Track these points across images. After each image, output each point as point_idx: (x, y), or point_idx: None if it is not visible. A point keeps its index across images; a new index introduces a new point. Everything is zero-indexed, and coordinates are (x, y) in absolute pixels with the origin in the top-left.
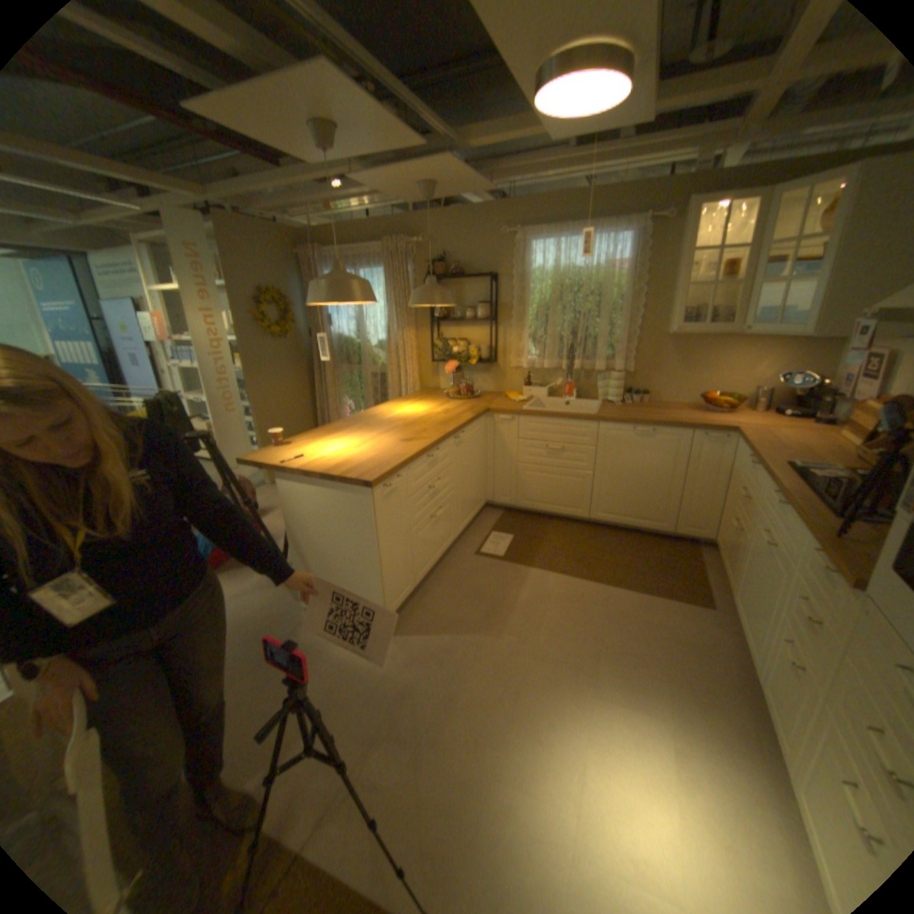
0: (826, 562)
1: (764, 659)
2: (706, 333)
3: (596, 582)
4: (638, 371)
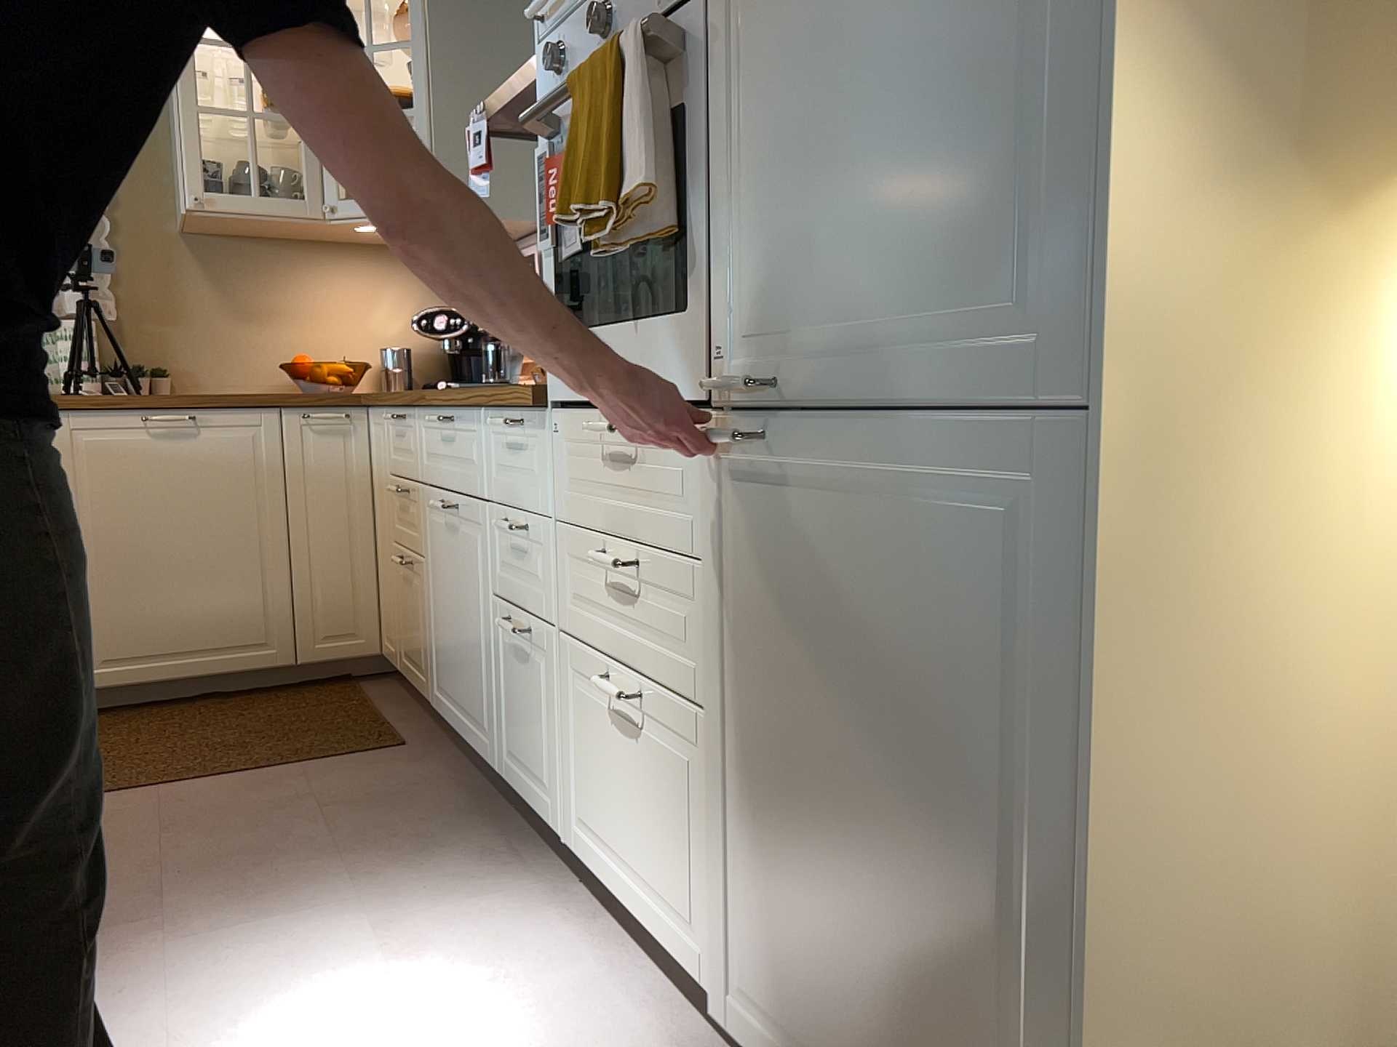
0: (507, 419)
1: (491, 717)
2: (262, 240)
3: (123, 791)
4: (132, 323)
